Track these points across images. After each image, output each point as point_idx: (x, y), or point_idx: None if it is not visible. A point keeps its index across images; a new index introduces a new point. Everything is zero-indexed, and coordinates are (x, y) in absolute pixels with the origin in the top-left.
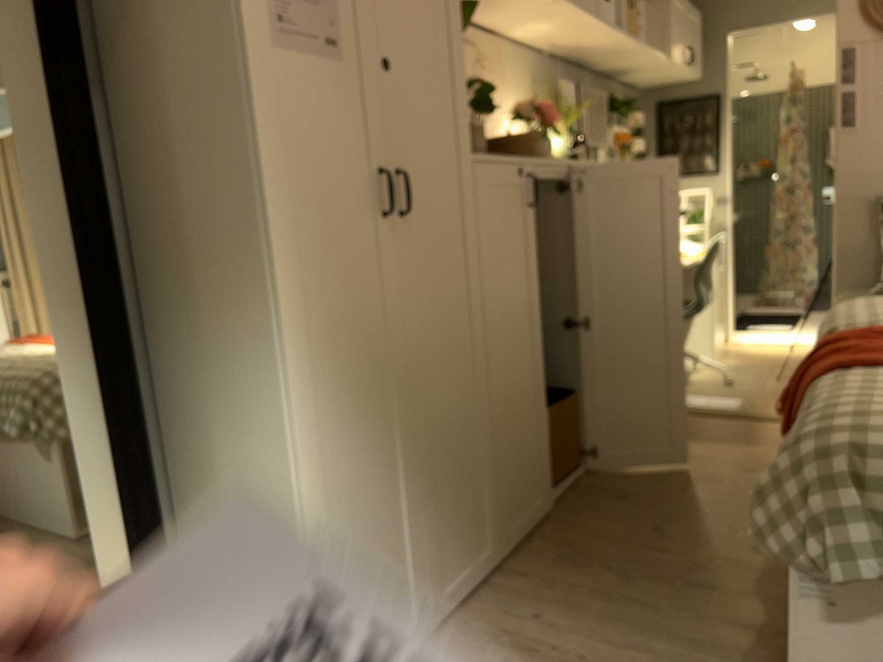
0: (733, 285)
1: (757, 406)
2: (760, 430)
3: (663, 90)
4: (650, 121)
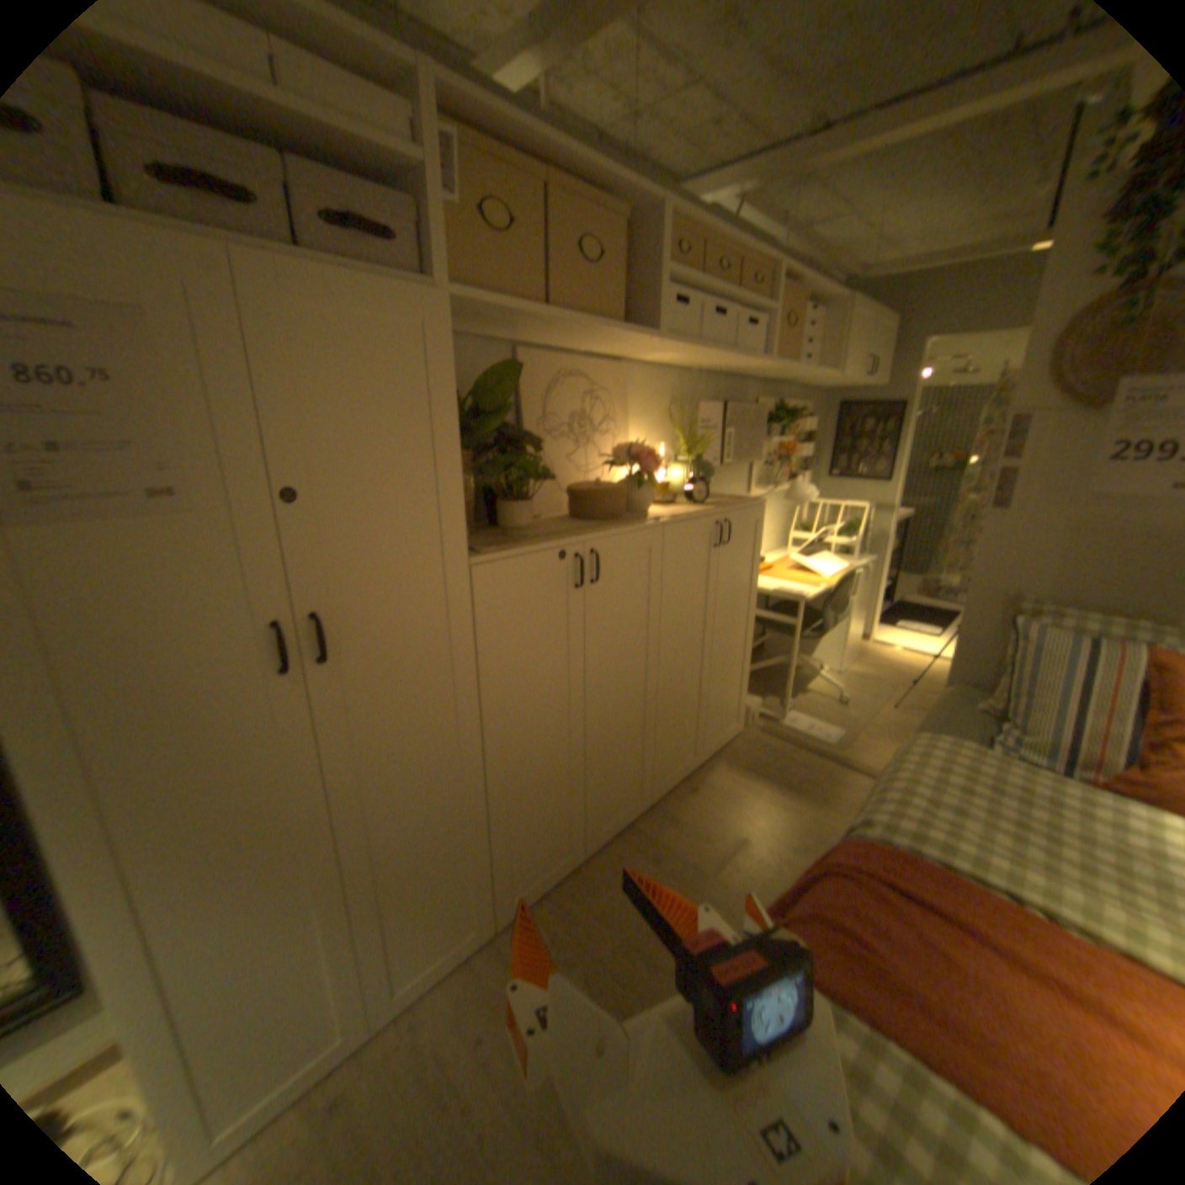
0: (883, 590)
1: (855, 744)
2: (841, 784)
3: (850, 390)
4: (830, 420)
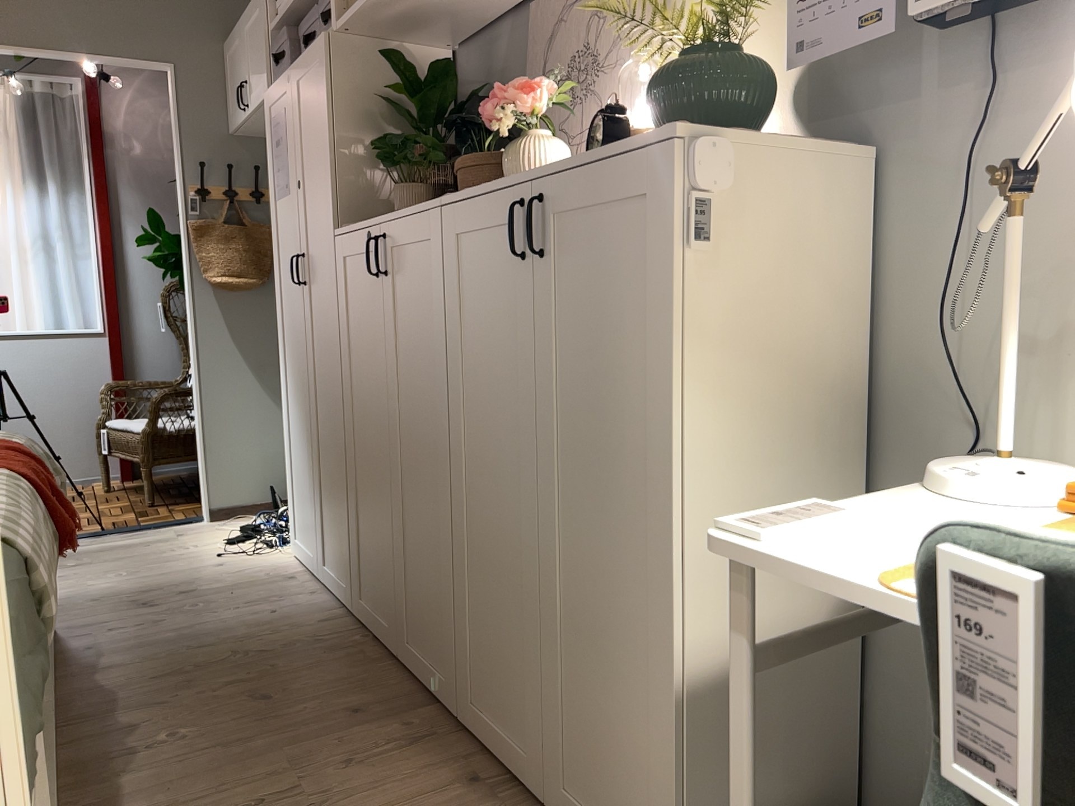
0: None
1: None
2: None
3: None
4: None
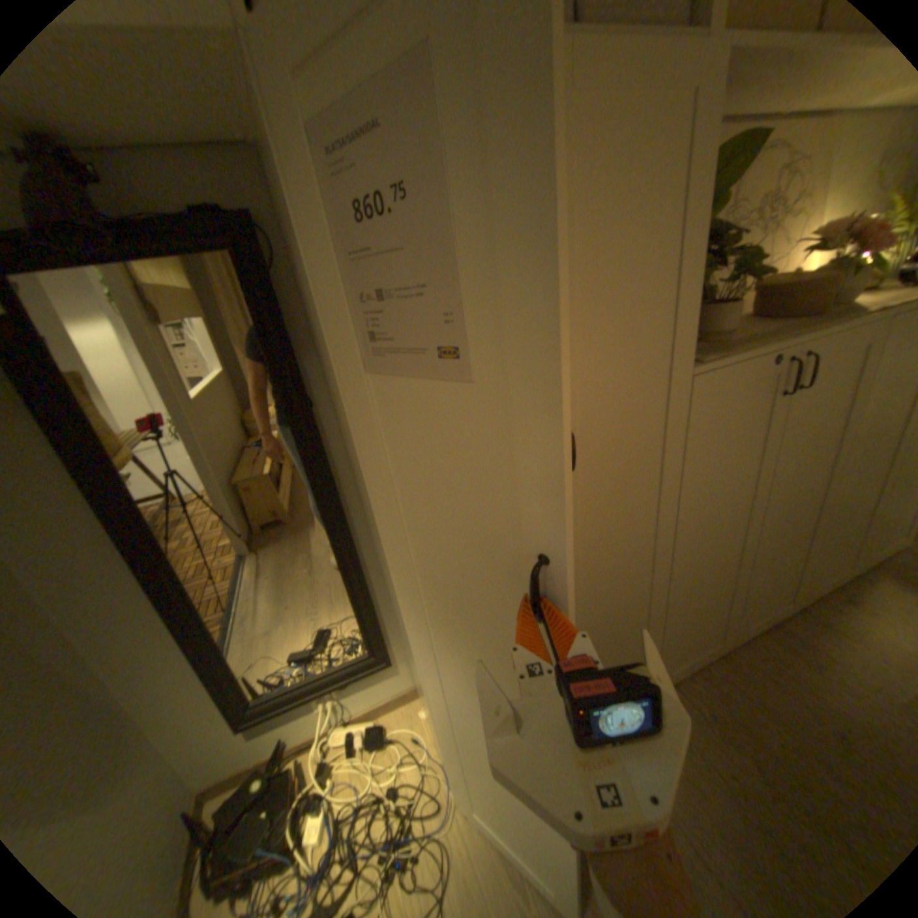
0: None
1: None
2: None
3: None
4: None
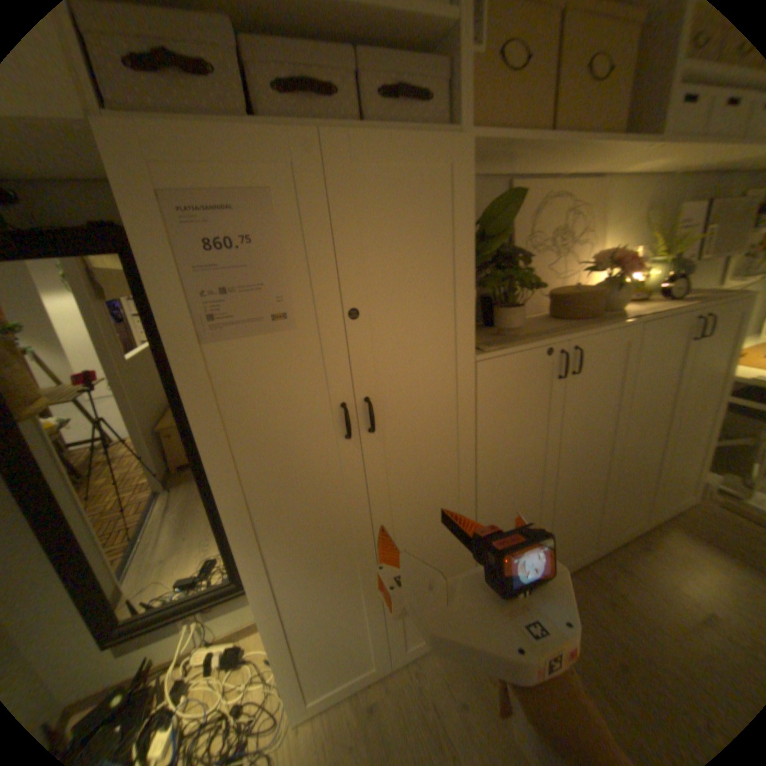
0: None
1: None
2: None
3: None
4: None
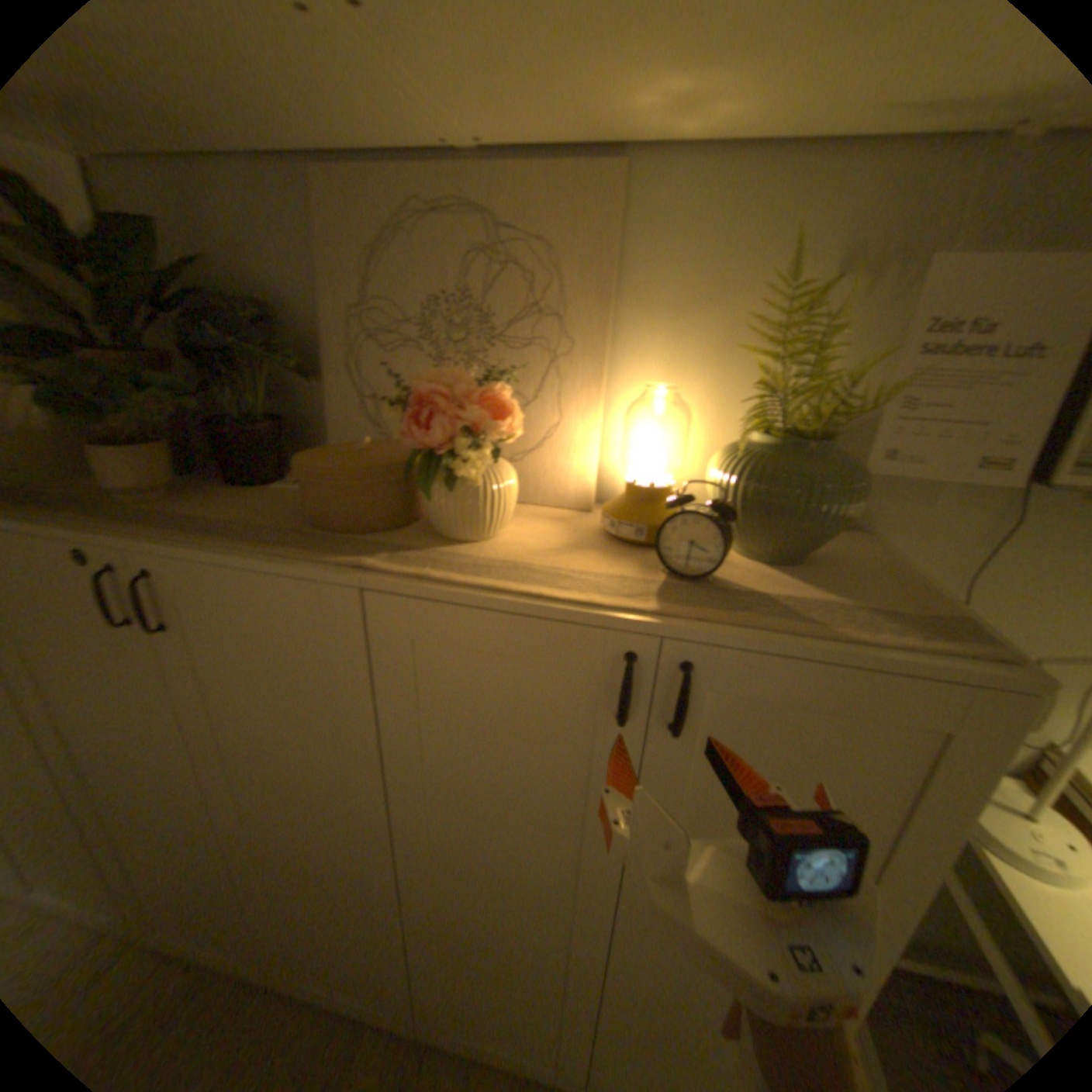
0: None
1: None
2: None
3: None
4: None
